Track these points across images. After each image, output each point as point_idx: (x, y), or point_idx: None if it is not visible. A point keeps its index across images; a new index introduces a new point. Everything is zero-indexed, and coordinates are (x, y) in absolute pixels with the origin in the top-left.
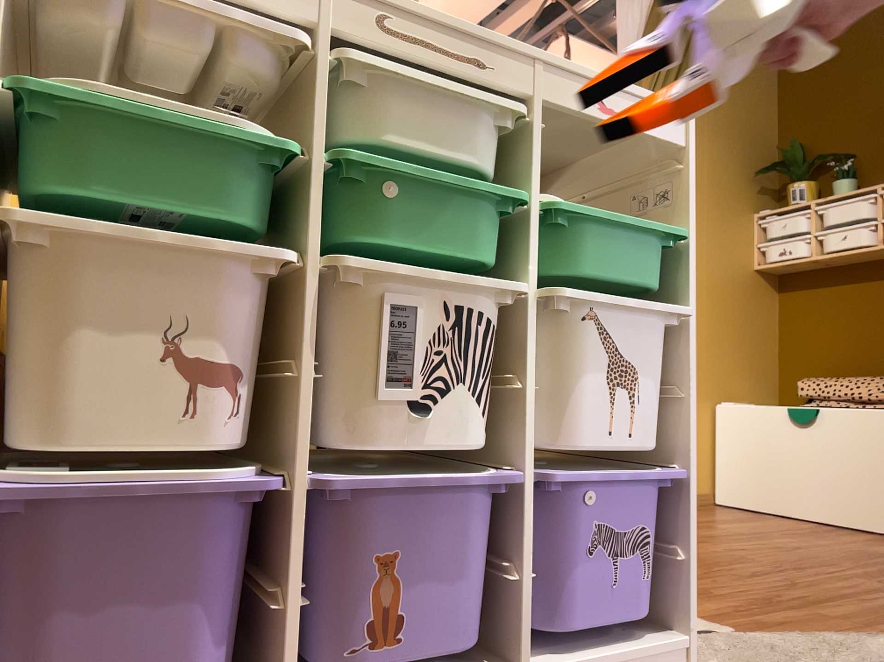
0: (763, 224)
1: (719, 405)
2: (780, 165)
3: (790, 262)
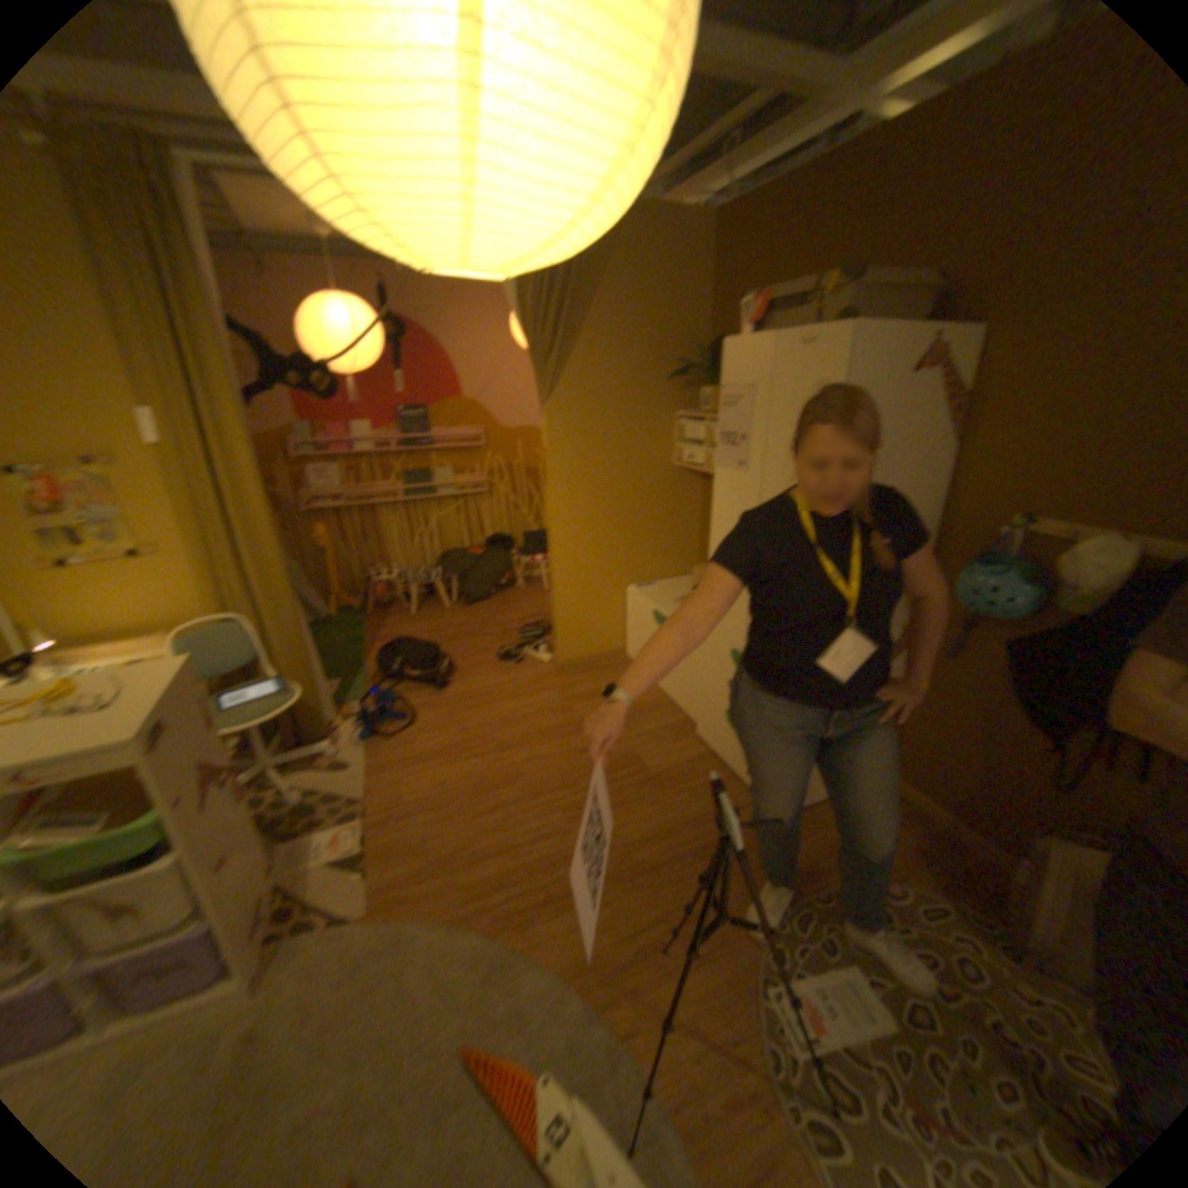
0: (683, 426)
1: (627, 593)
2: (696, 368)
3: (695, 470)
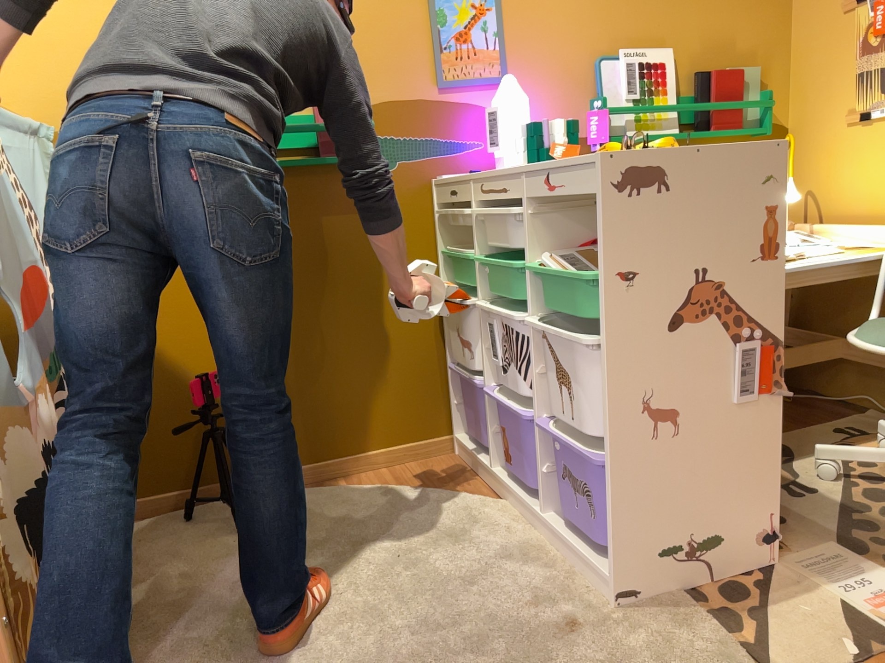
0: None
1: None
2: None
3: None
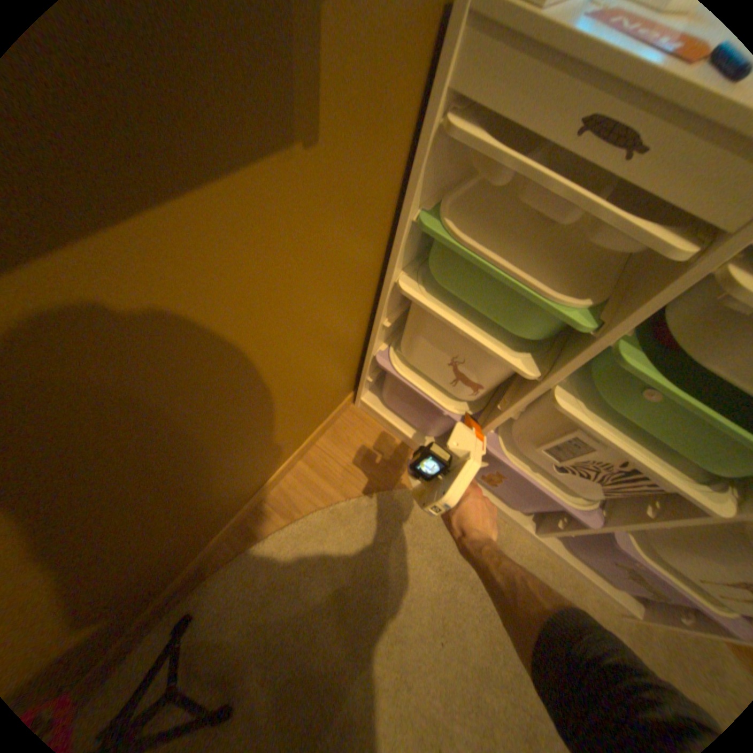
0: None
1: None
2: None
3: None
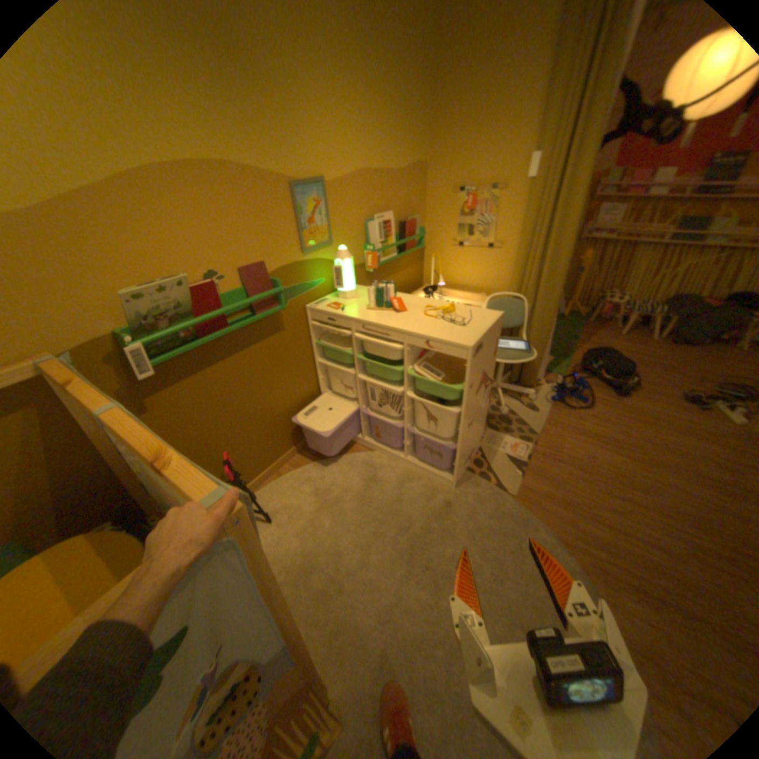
0: None
1: None
2: None
3: None
